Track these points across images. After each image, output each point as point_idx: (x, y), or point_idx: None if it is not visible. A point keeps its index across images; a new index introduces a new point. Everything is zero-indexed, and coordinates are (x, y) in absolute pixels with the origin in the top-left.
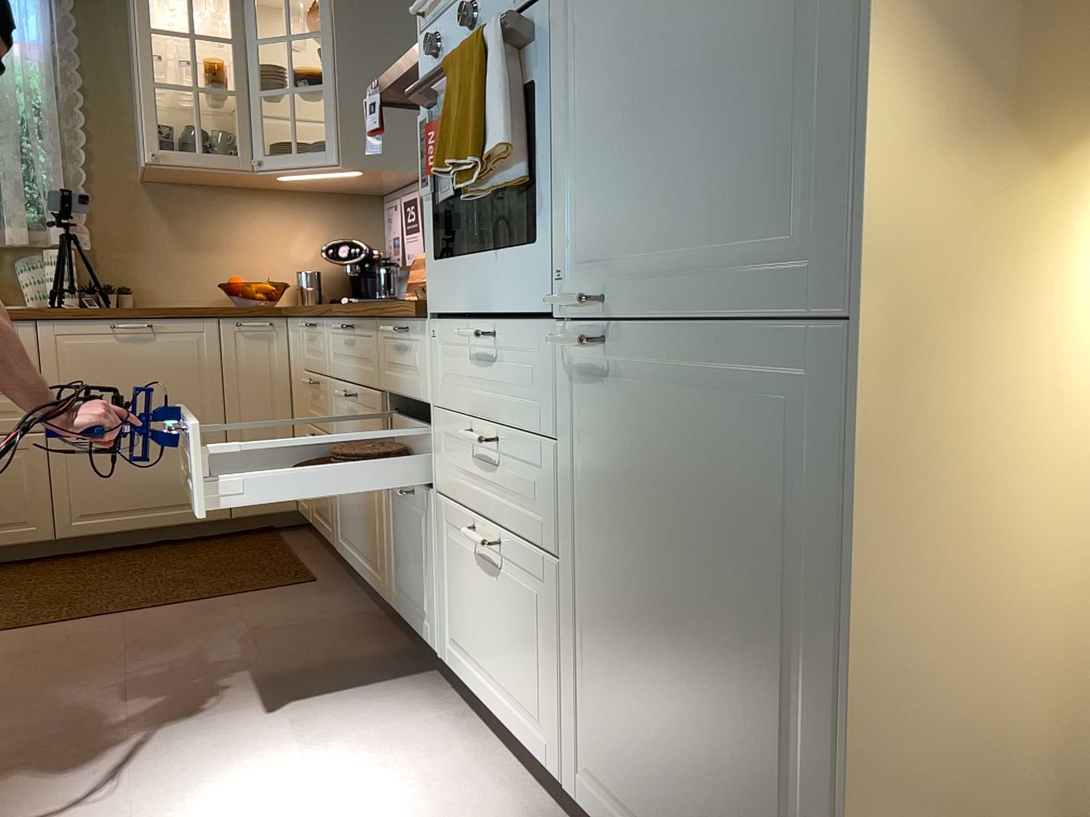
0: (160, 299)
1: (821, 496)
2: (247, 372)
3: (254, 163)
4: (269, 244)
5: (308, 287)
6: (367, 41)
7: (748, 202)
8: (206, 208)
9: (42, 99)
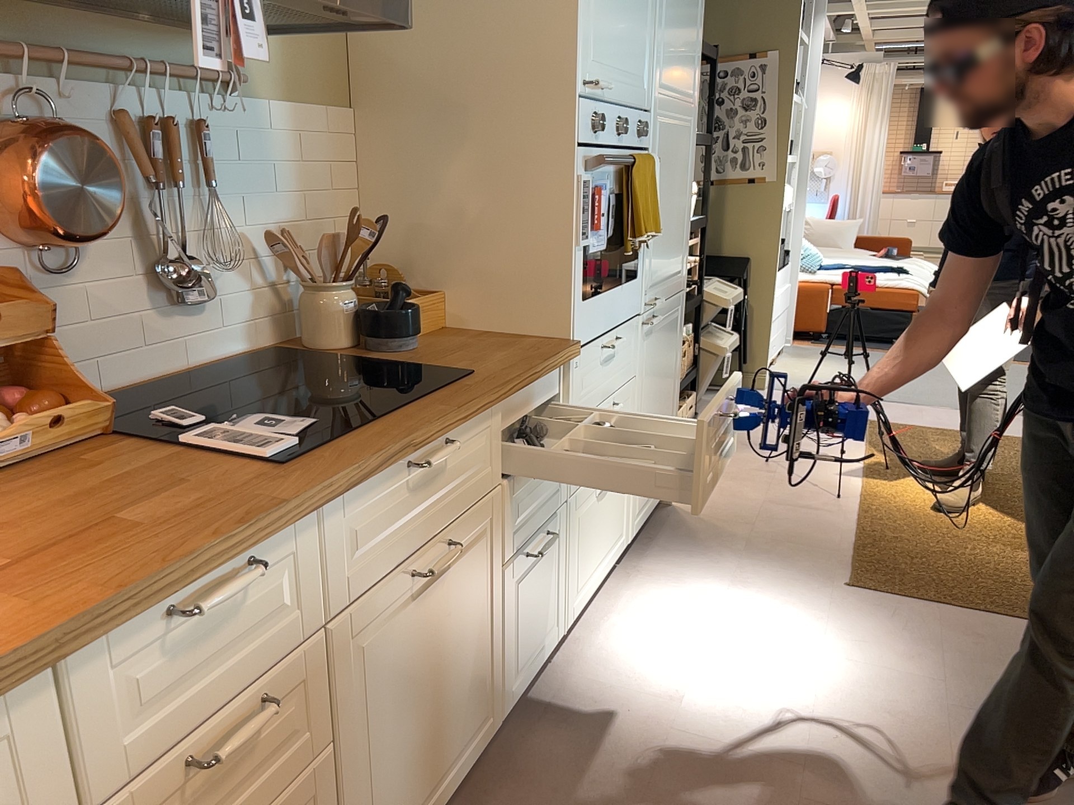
0: None
1: (677, 336)
2: None
3: None
4: None
5: None
6: None
7: (675, 260)
8: None
9: None
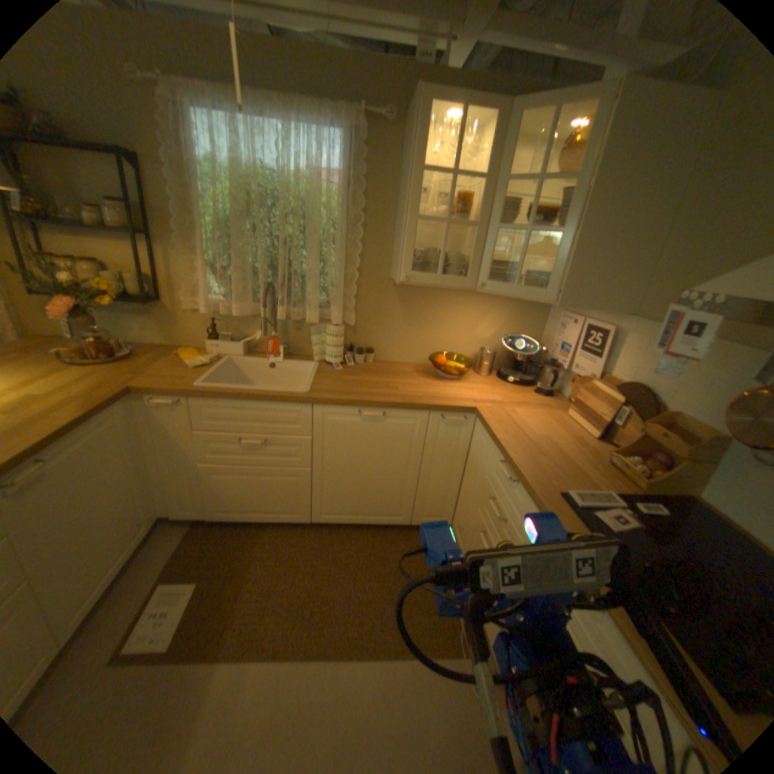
0: (390, 356)
1: None
2: (441, 447)
3: (477, 284)
4: (465, 326)
5: (486, 363)
6: (626, 184)
7: None
8: (429, 299)
9: (337, 217)
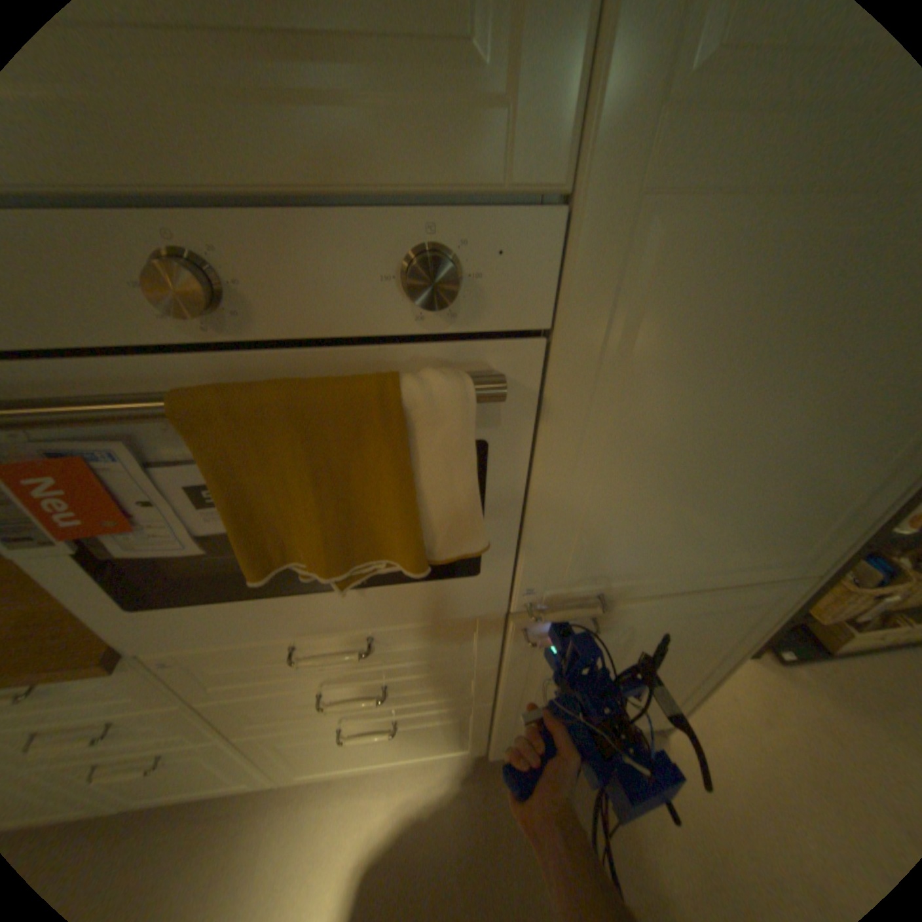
0: None
1: (749, 628)
2: None
3: None
4: None
5: None
6: None
7: (773, 542)
8: None
9: None
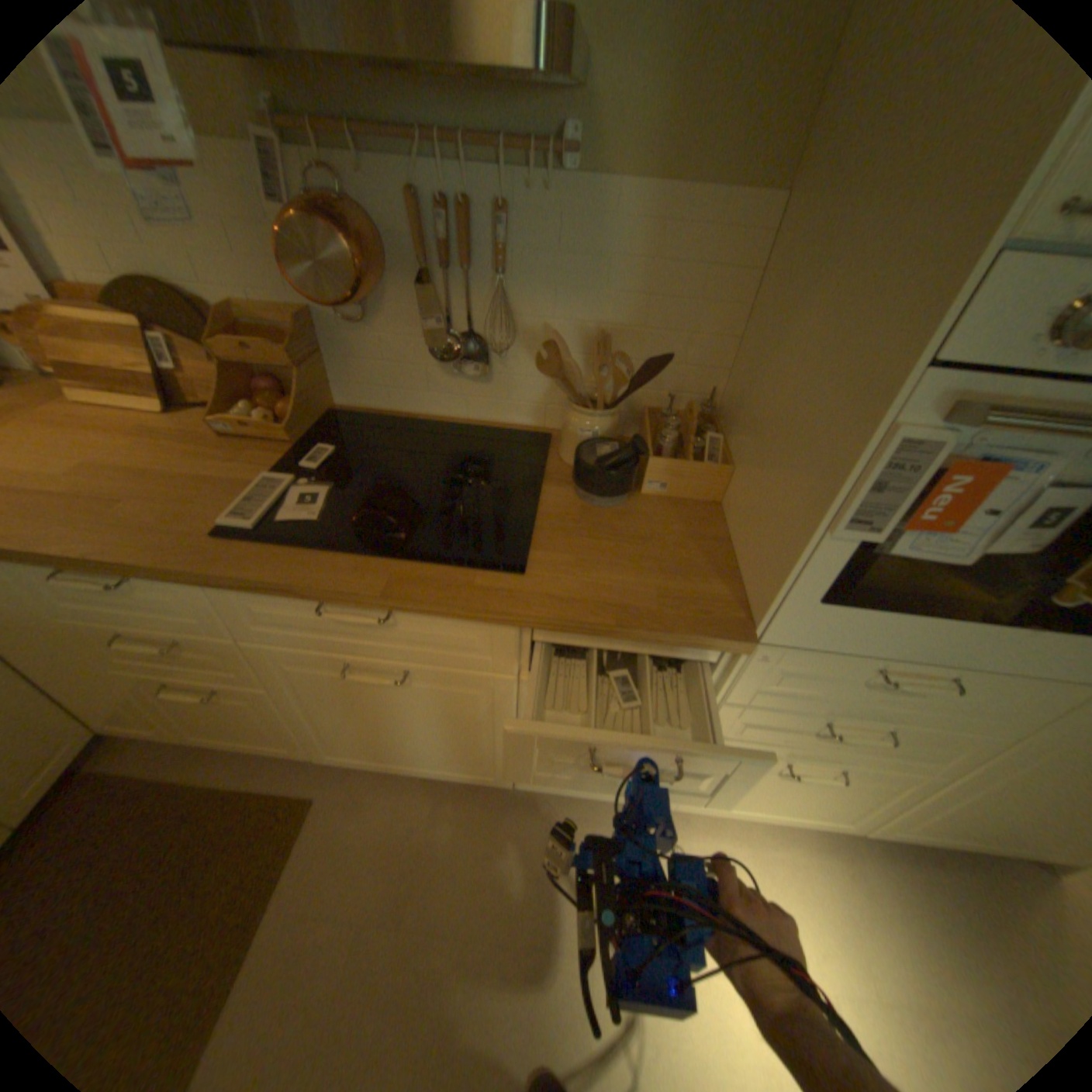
0: None
1: None
2: None
3: None
4: None
5: None
6: None
7: None
8: None
9: None
